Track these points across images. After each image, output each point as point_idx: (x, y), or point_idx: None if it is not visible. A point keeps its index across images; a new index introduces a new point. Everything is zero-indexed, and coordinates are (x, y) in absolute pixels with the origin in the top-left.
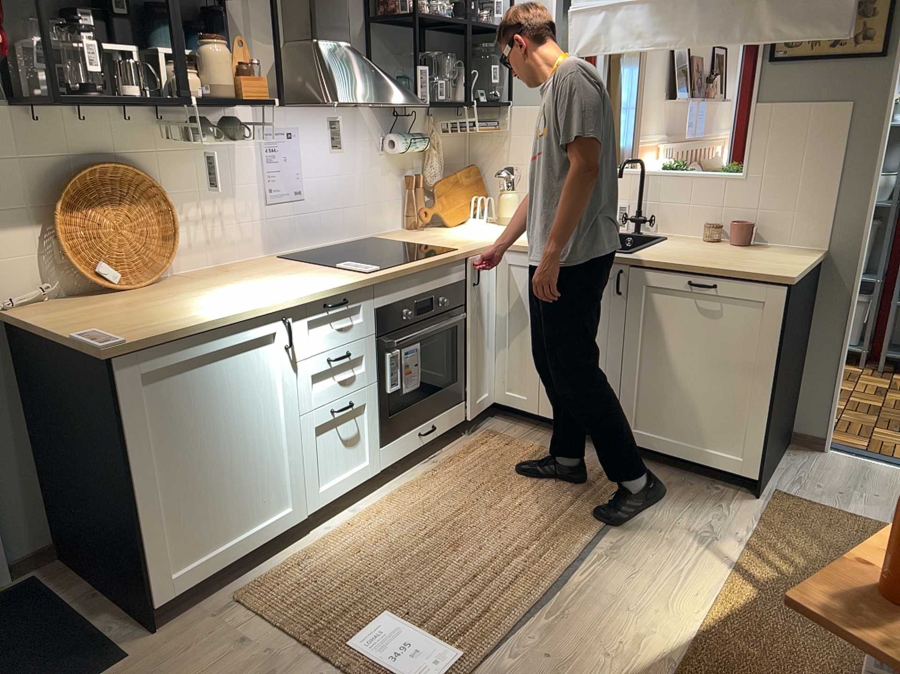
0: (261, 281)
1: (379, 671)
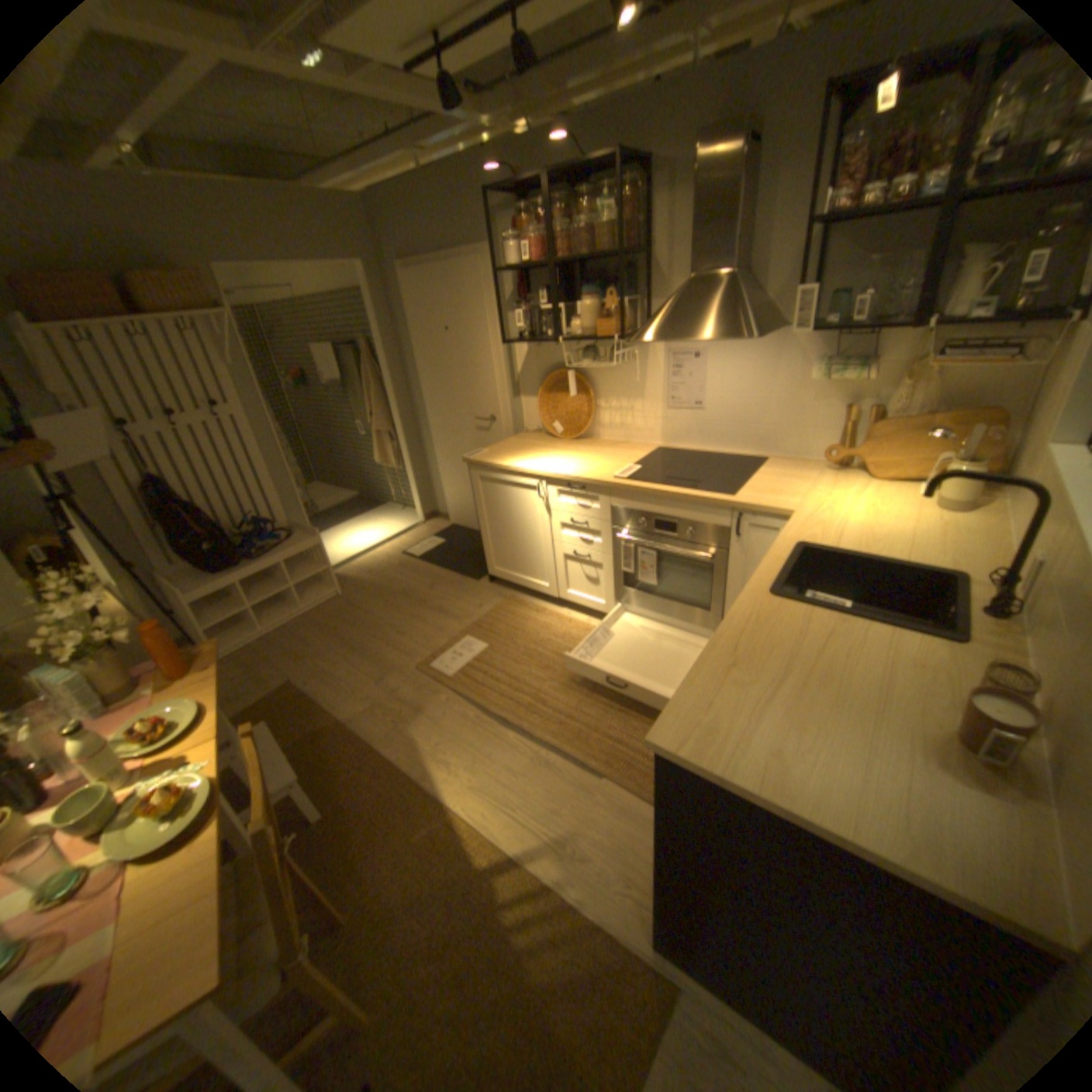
0: (586, 458)
1: (449, 648)
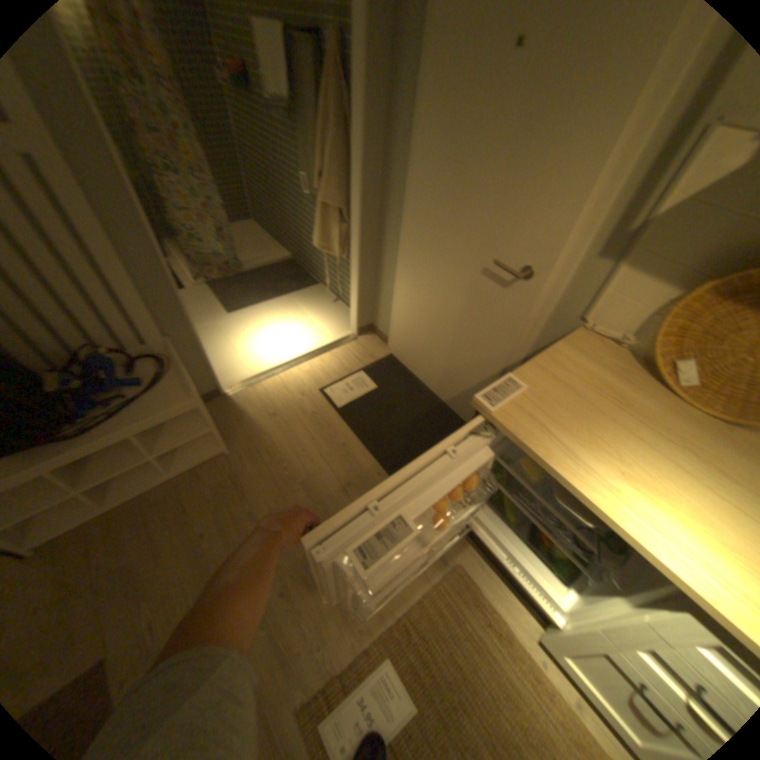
0: None
1: (351, 689)
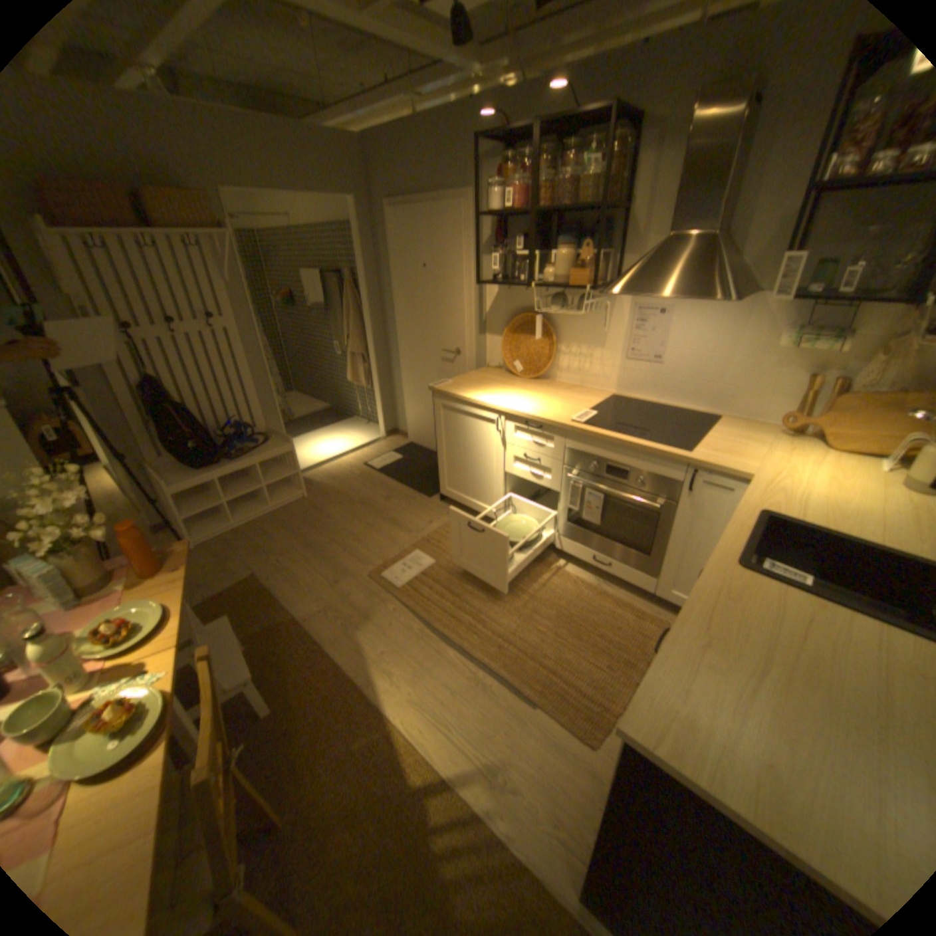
0: (543, 397)
1: (399, 560)
